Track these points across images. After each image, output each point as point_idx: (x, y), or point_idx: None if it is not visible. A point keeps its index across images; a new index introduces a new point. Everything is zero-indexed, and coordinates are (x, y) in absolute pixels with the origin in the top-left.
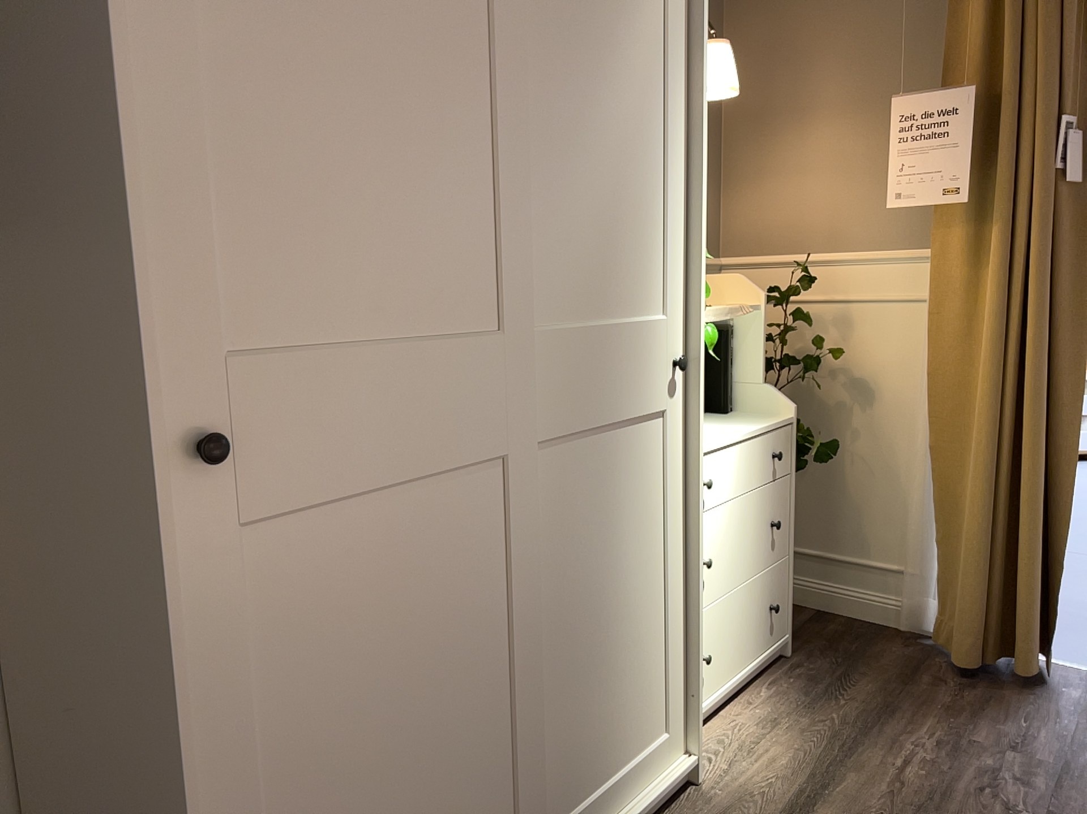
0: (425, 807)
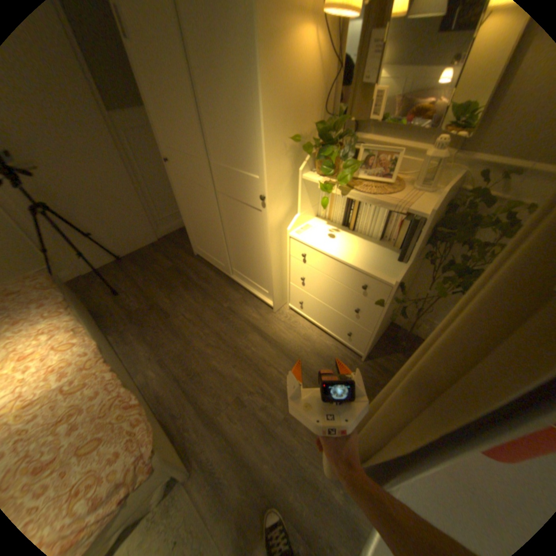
0: (205, 239)
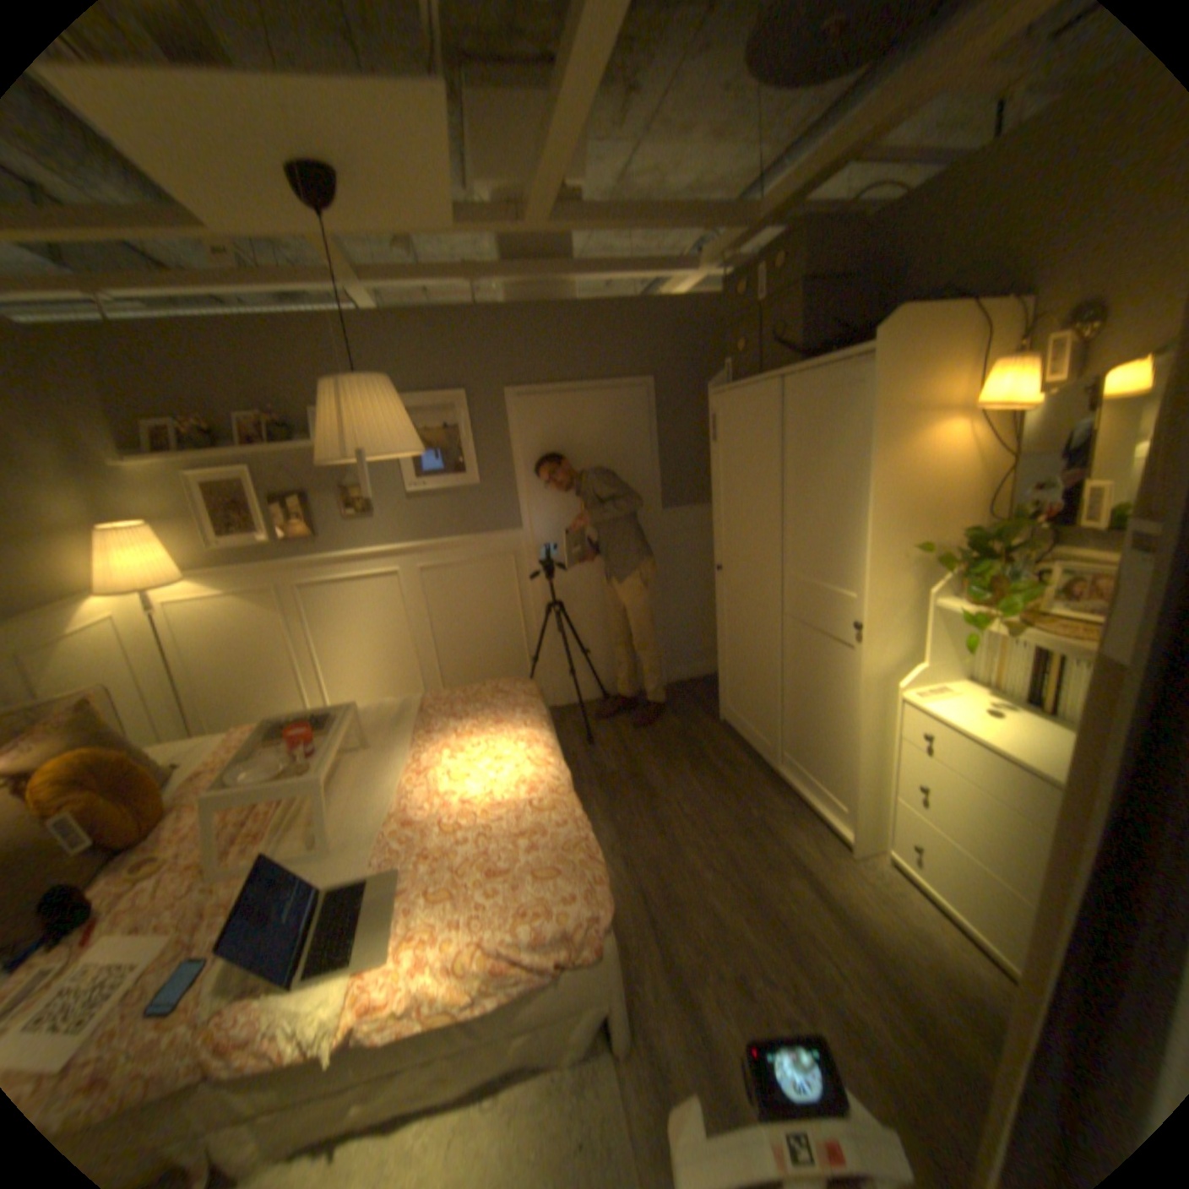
0: (746, 693)
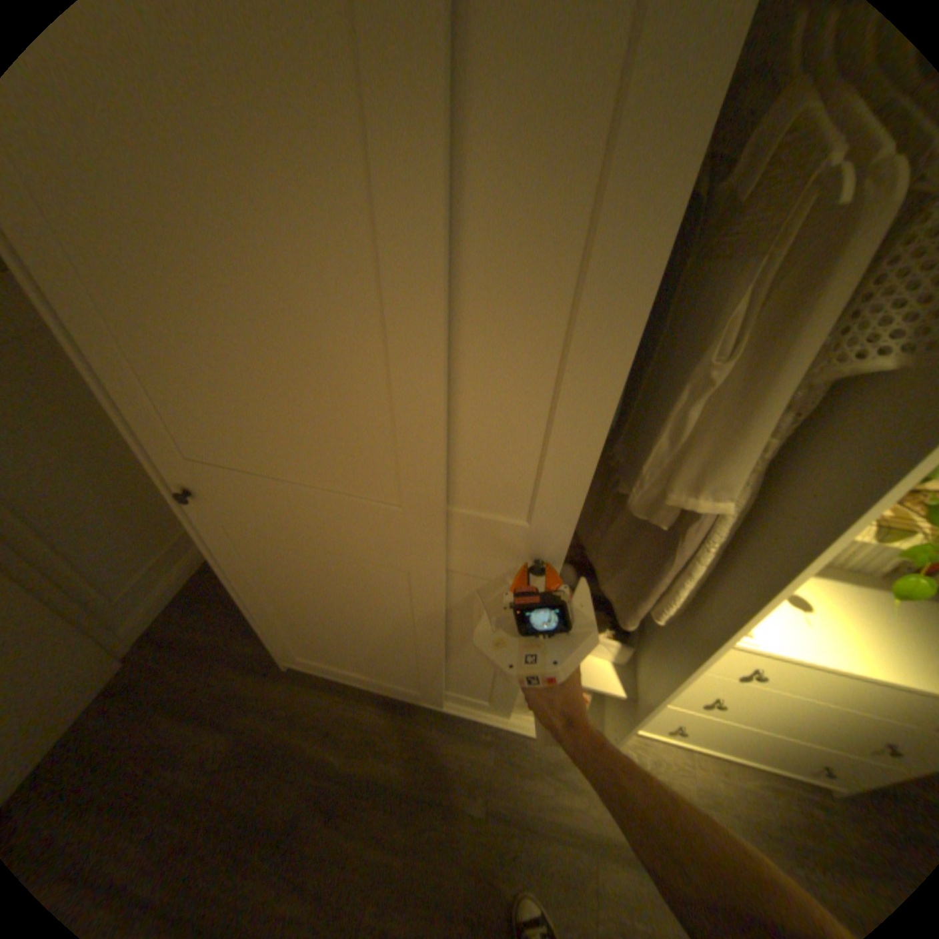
0: (345, 652)
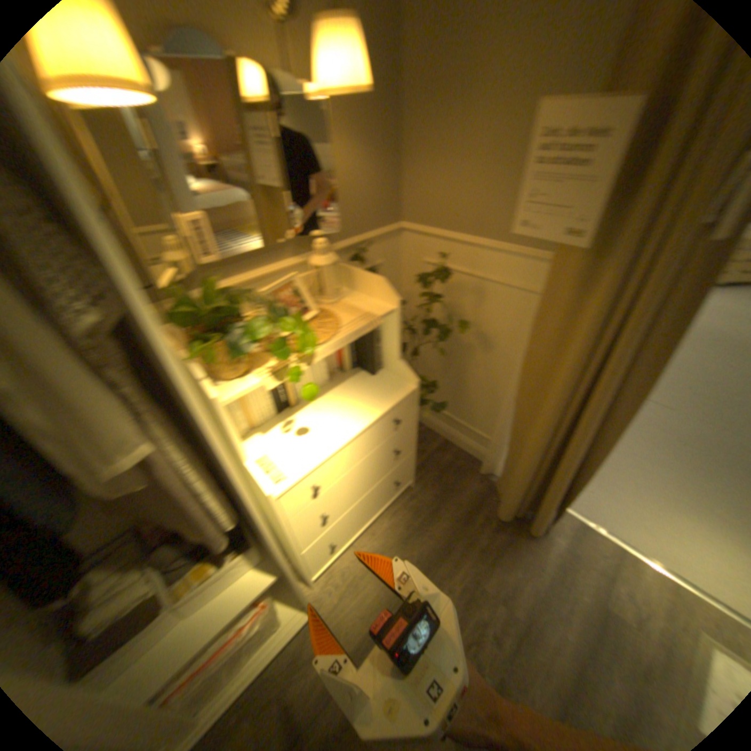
0: None
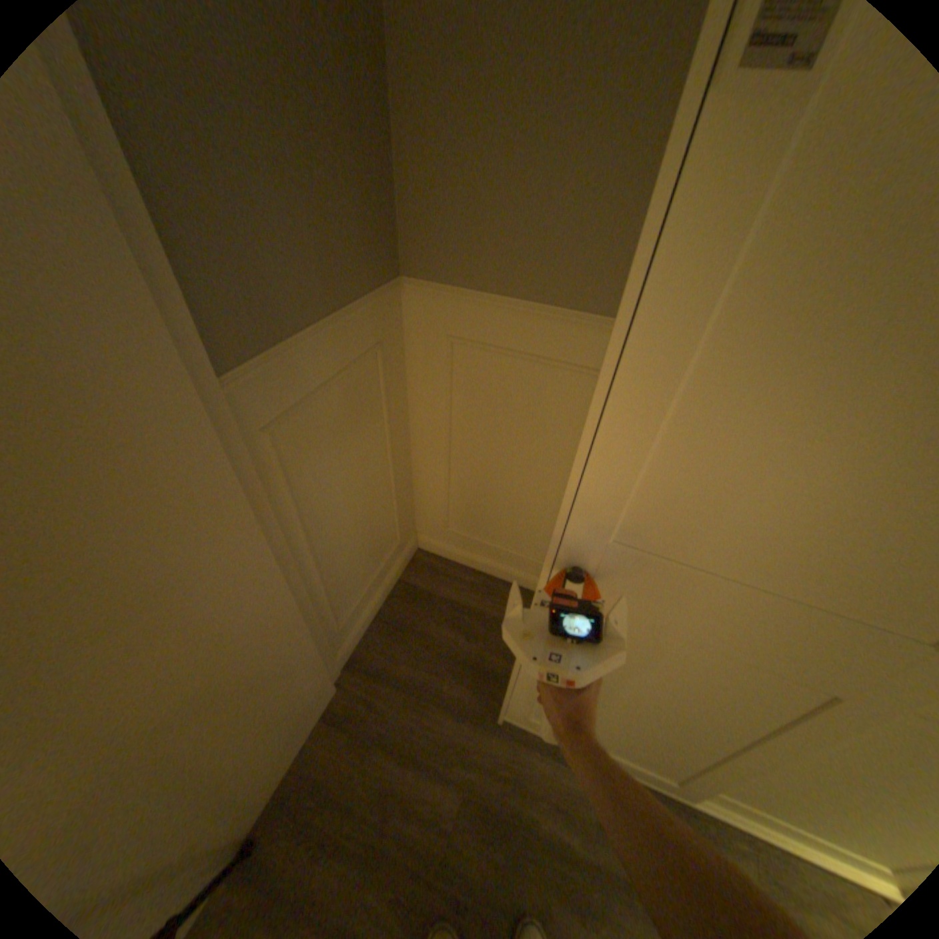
0: (614, 733)
